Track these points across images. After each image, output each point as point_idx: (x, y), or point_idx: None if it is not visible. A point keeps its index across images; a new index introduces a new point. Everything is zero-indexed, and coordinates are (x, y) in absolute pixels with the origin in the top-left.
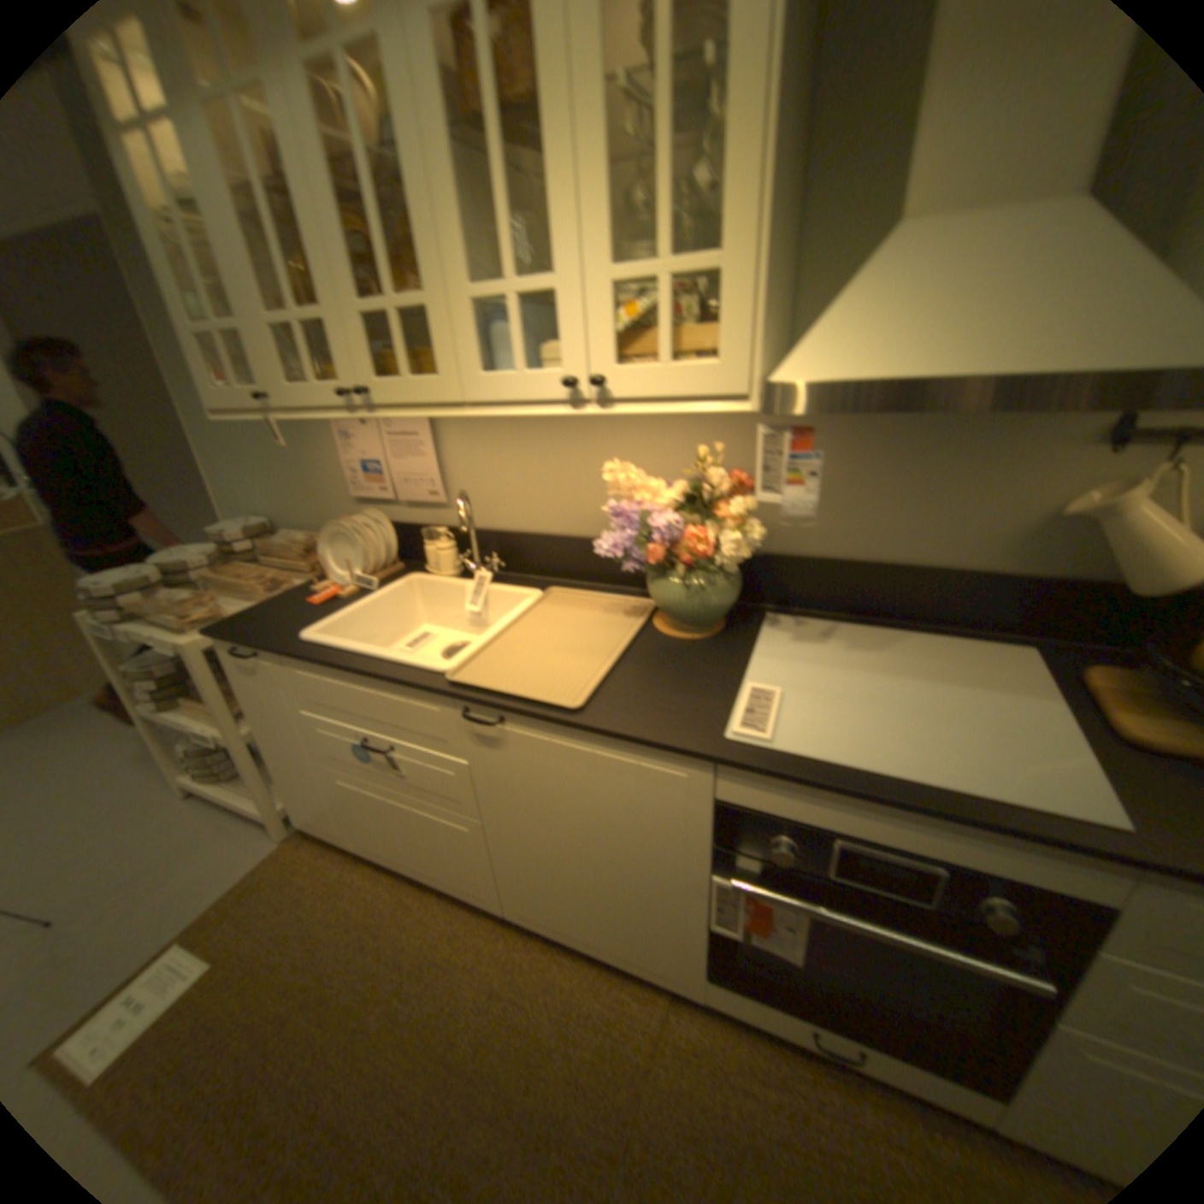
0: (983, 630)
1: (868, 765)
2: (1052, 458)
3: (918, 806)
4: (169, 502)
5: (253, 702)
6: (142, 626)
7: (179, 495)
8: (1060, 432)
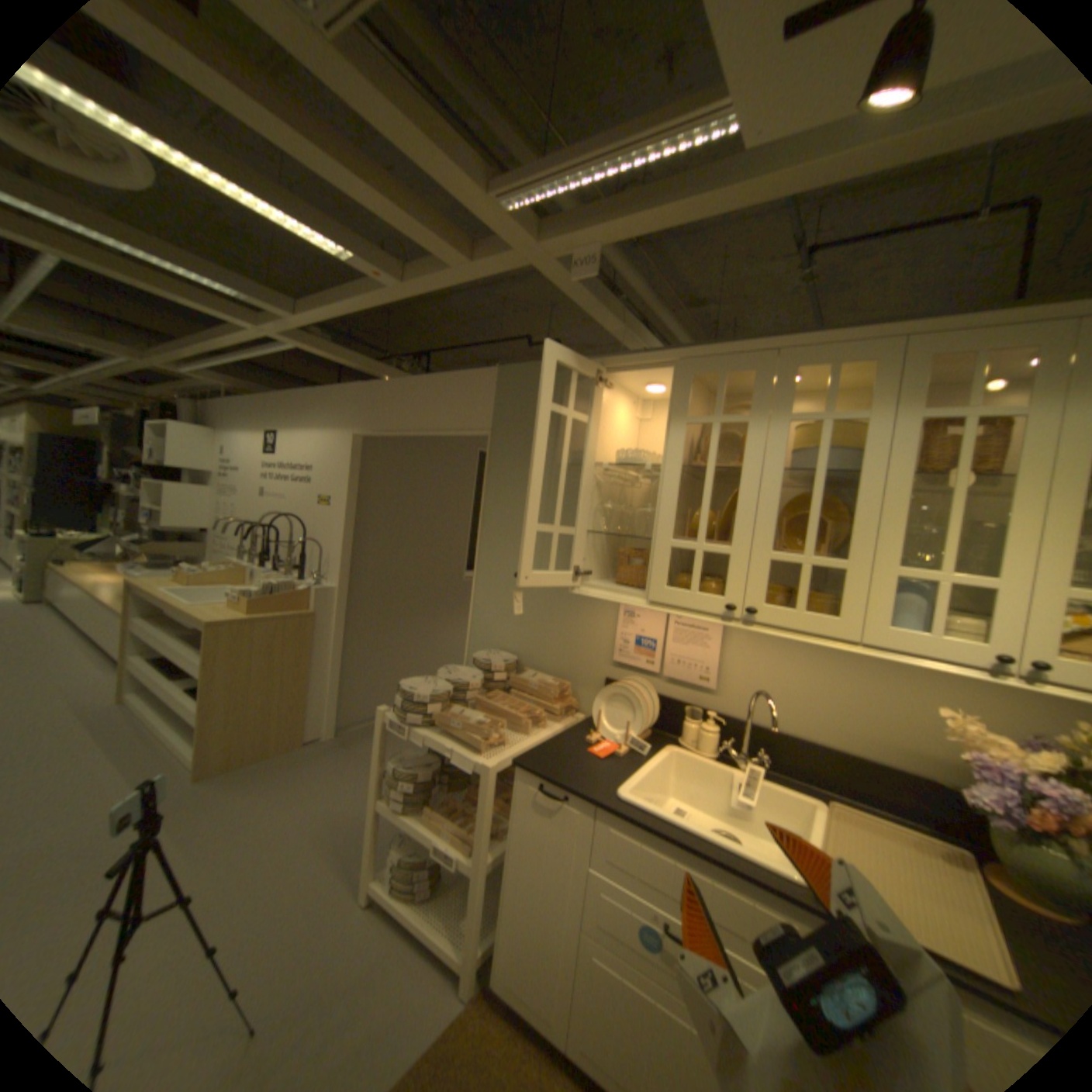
0: None
1: None
2: None
3: None
4: (388, 610)
5: (531, 841)
6: (441, 735)
7: (396, 606)
8: None
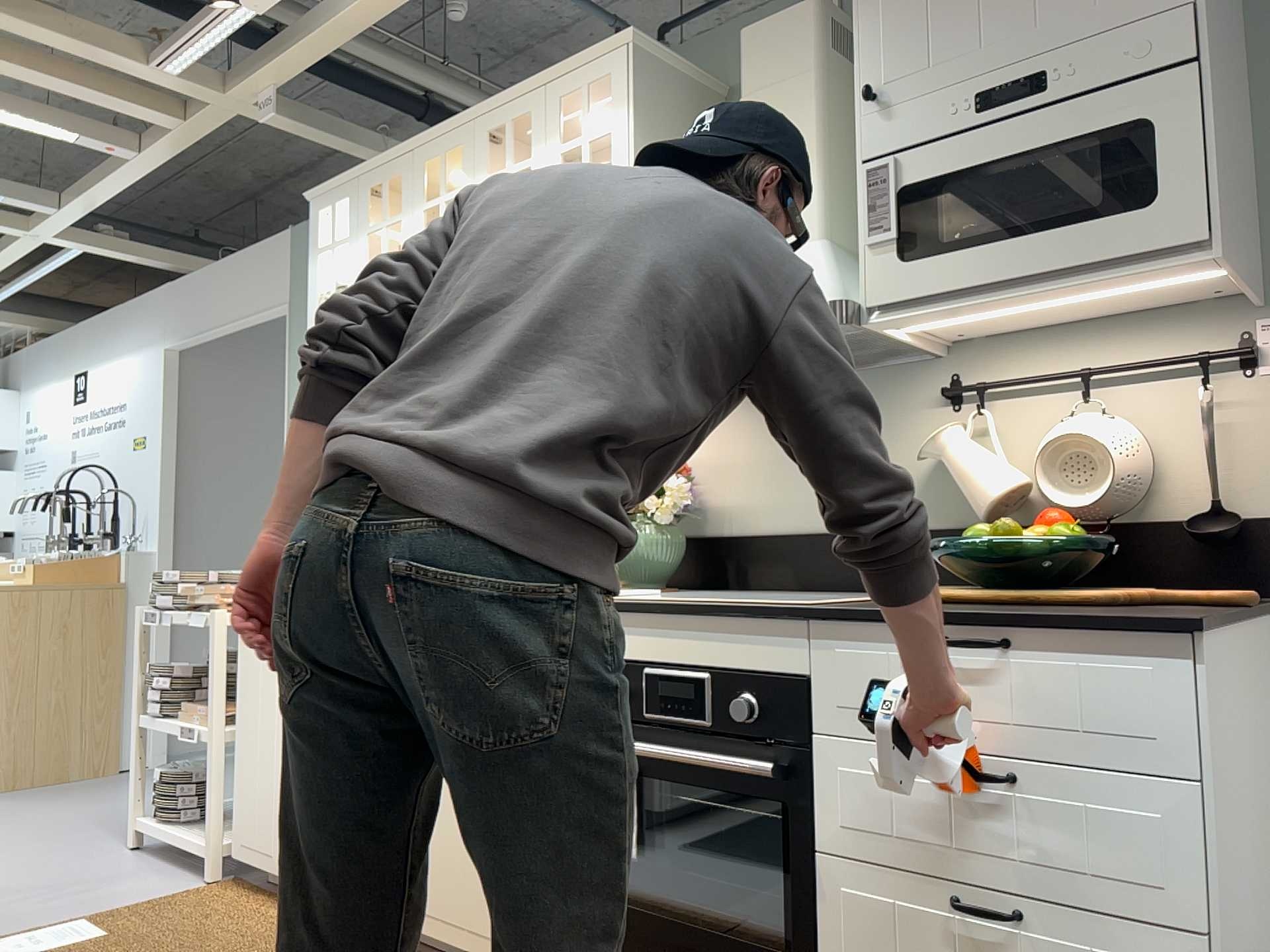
0: None
1: (671, 601)
2: (915, 421)
3: (680, 607)
4: None
5: (250, 672)
6: (189, 608)
7: None
8: (915, 400)
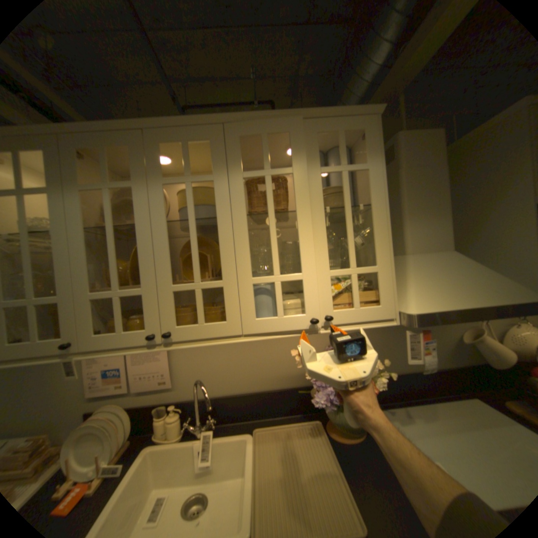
0: (453, 395)
1: None
2: None
3: None
4: None
5: None
6: None
7: None
8: None
